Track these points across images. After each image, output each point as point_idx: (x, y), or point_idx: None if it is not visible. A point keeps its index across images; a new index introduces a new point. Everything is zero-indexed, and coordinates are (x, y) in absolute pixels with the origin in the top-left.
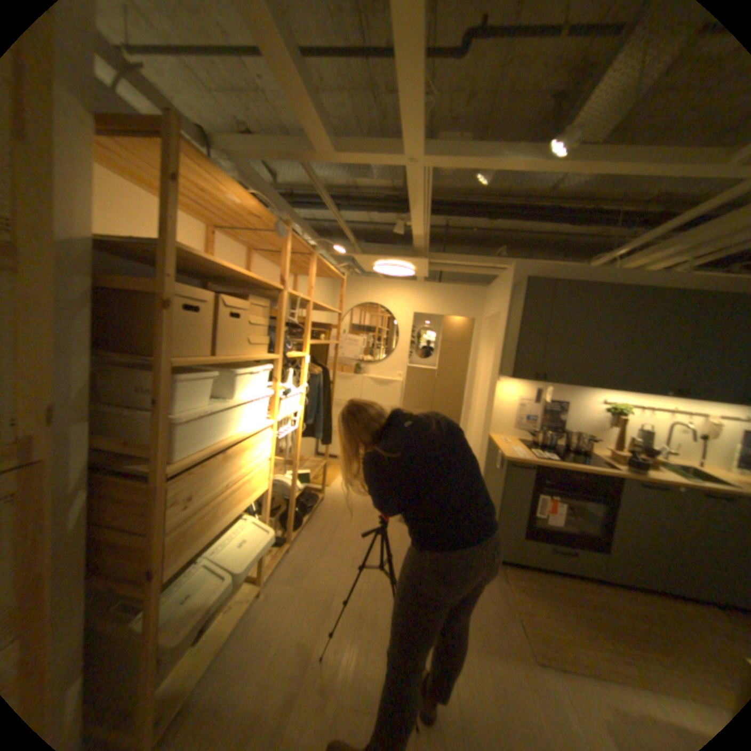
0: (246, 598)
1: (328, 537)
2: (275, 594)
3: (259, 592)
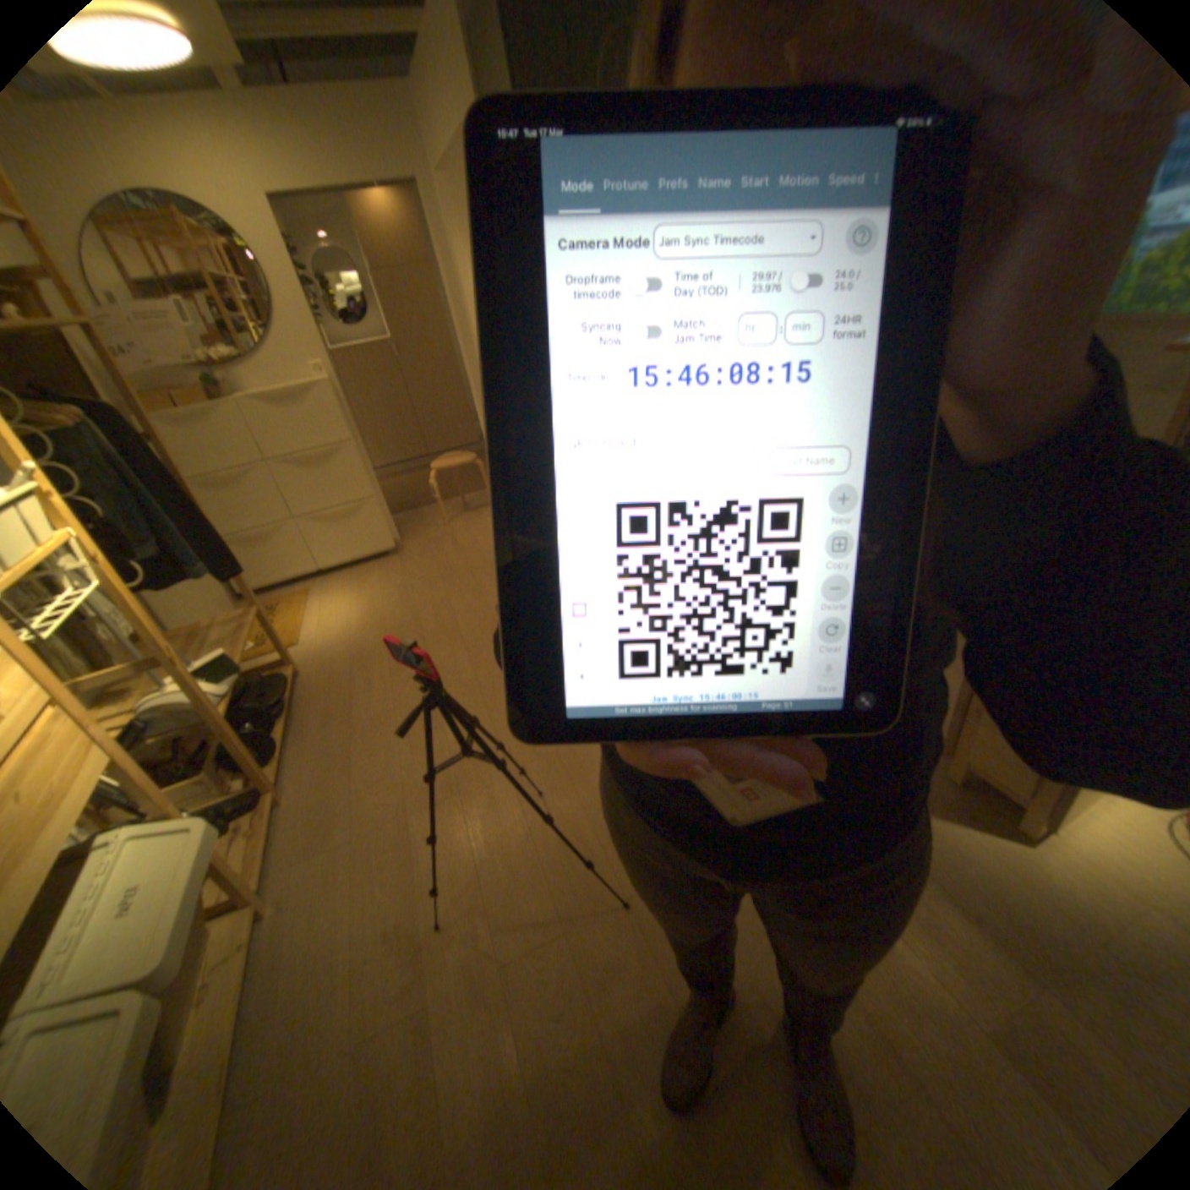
0: (234, 936)
1: (343, 729)
2: (293, 887)
3: (255, 912)
